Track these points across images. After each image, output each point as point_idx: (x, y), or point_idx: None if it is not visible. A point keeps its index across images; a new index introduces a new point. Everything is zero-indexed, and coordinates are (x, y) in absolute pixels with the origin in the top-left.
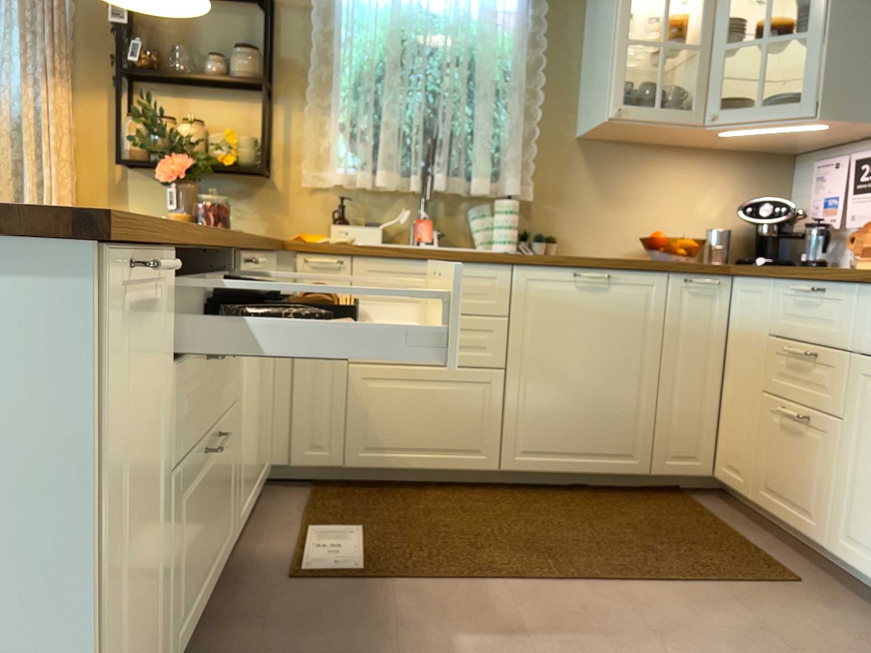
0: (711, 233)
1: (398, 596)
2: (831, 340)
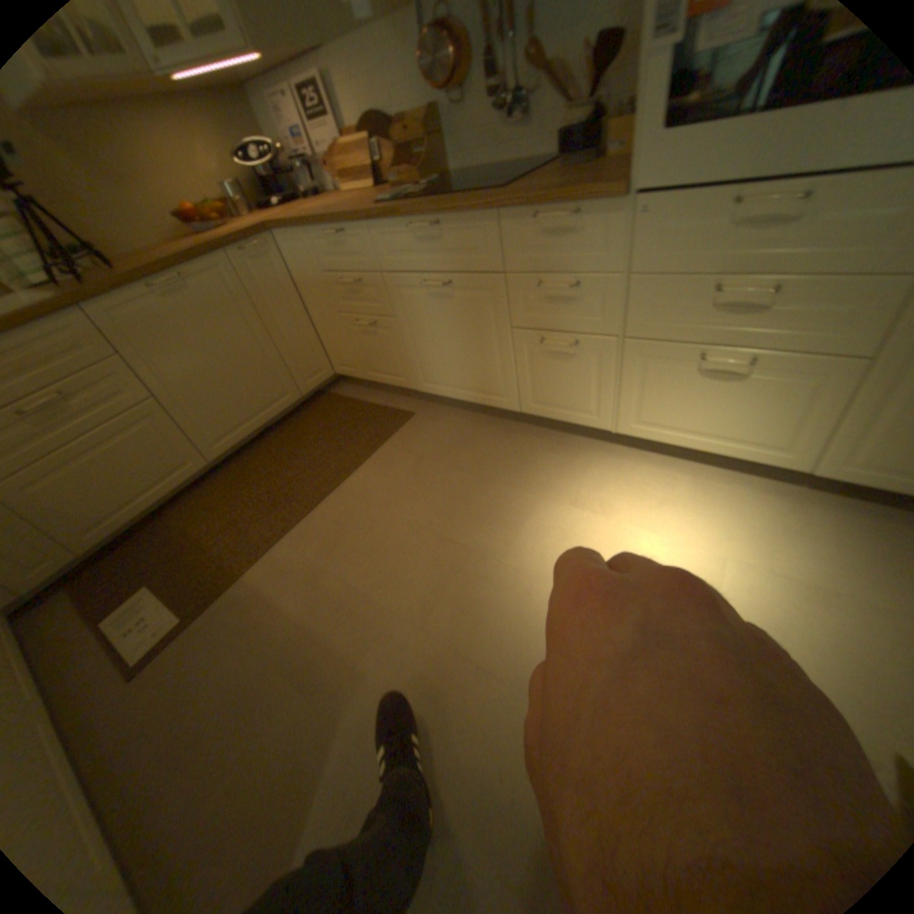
0: (221, 188)
1: (221, 612)
2: (362, 266)
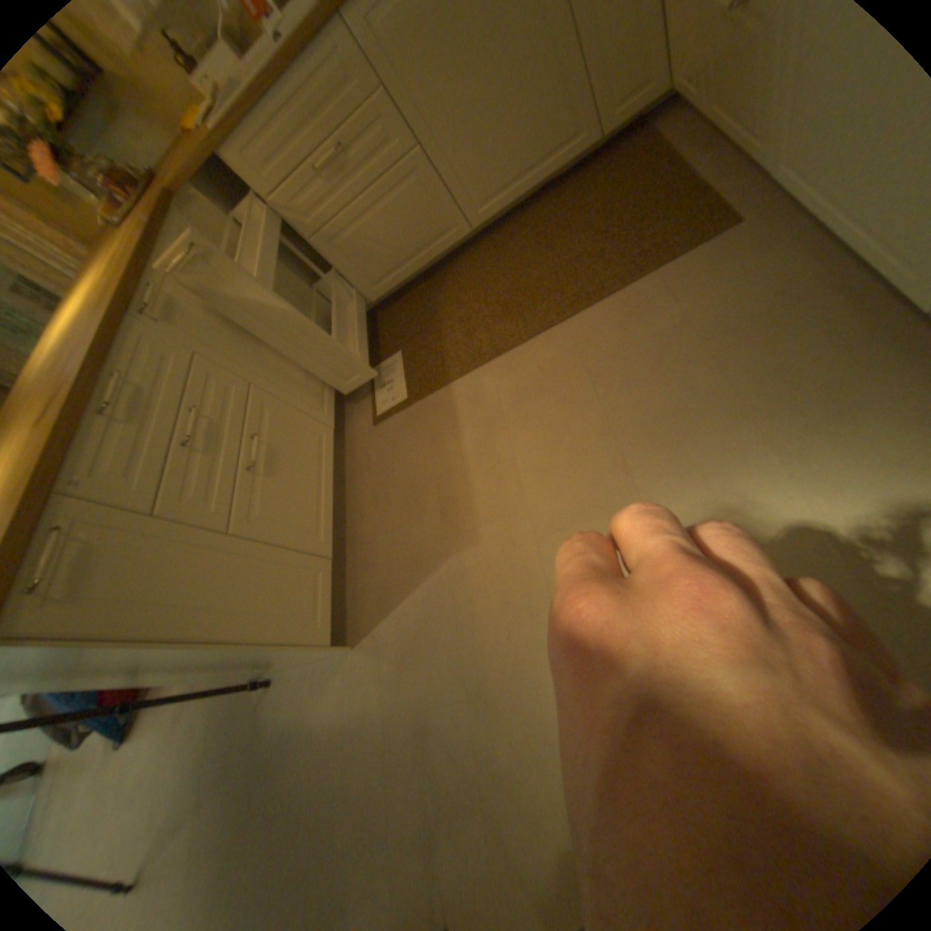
0: None
1: (431, 409)
2: None
